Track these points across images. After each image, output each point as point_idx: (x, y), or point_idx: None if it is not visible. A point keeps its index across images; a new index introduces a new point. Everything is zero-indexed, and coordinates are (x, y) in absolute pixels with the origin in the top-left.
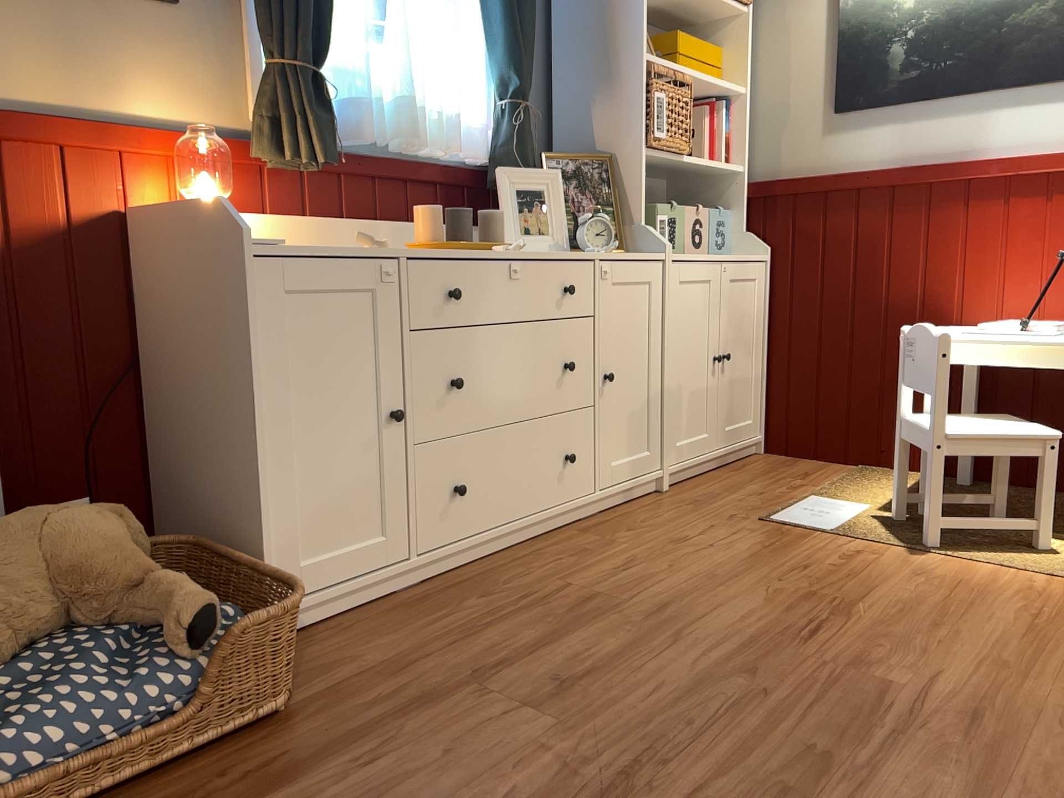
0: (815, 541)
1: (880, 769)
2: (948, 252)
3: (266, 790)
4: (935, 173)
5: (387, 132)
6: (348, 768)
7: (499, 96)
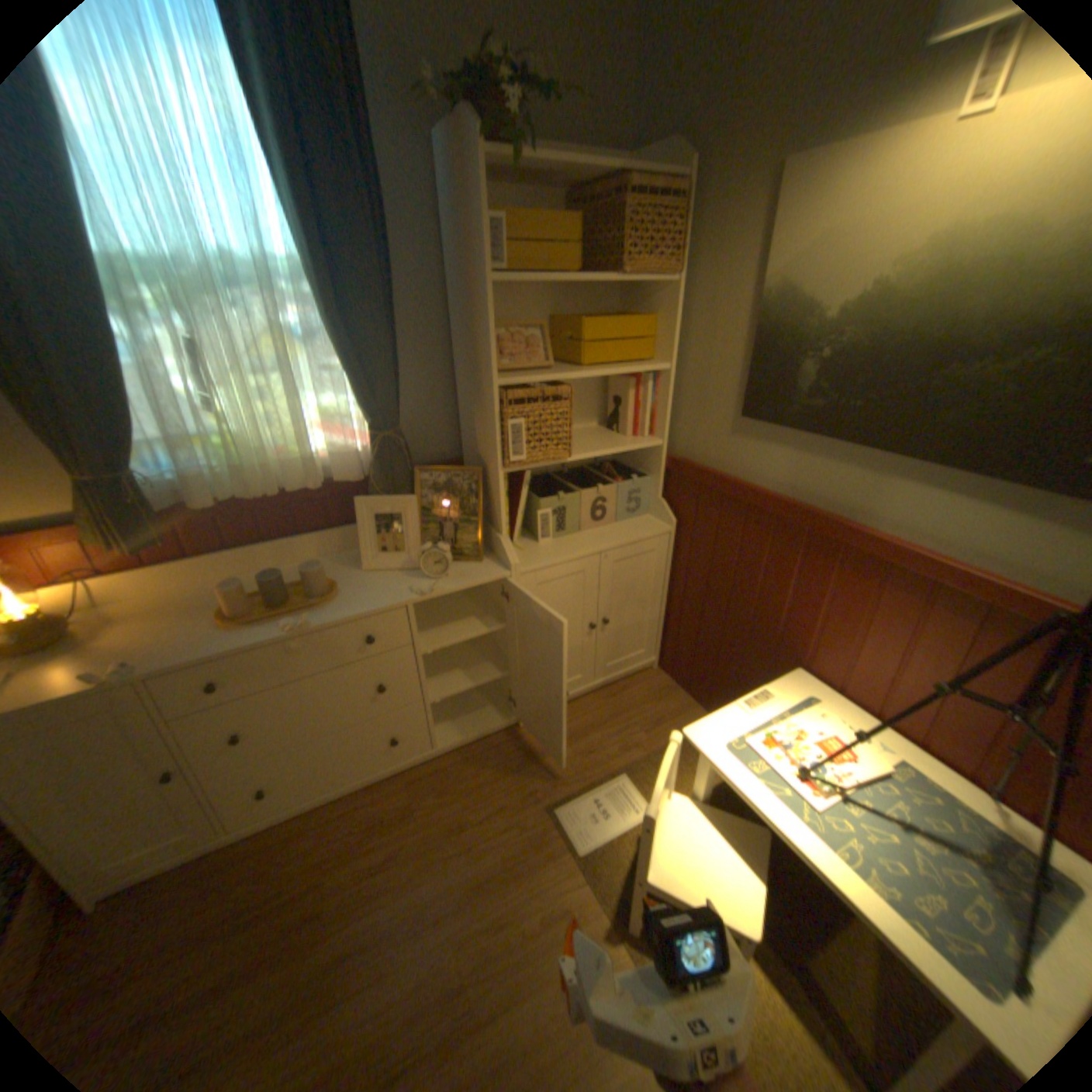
0: (552, 875)
1: None
2: (816, 604)
3: None
4: (818, 524)
5: (239, 485)
6: None
7: (367, 423)
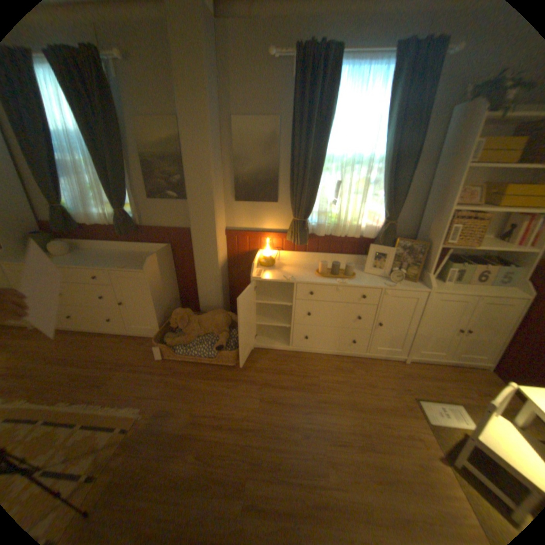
0: (416, 423)
1: (283, 485)
2: None
3: (216, 380)
4: None
5: (333, 231)
6: (227, 386)
7: (384, 217)
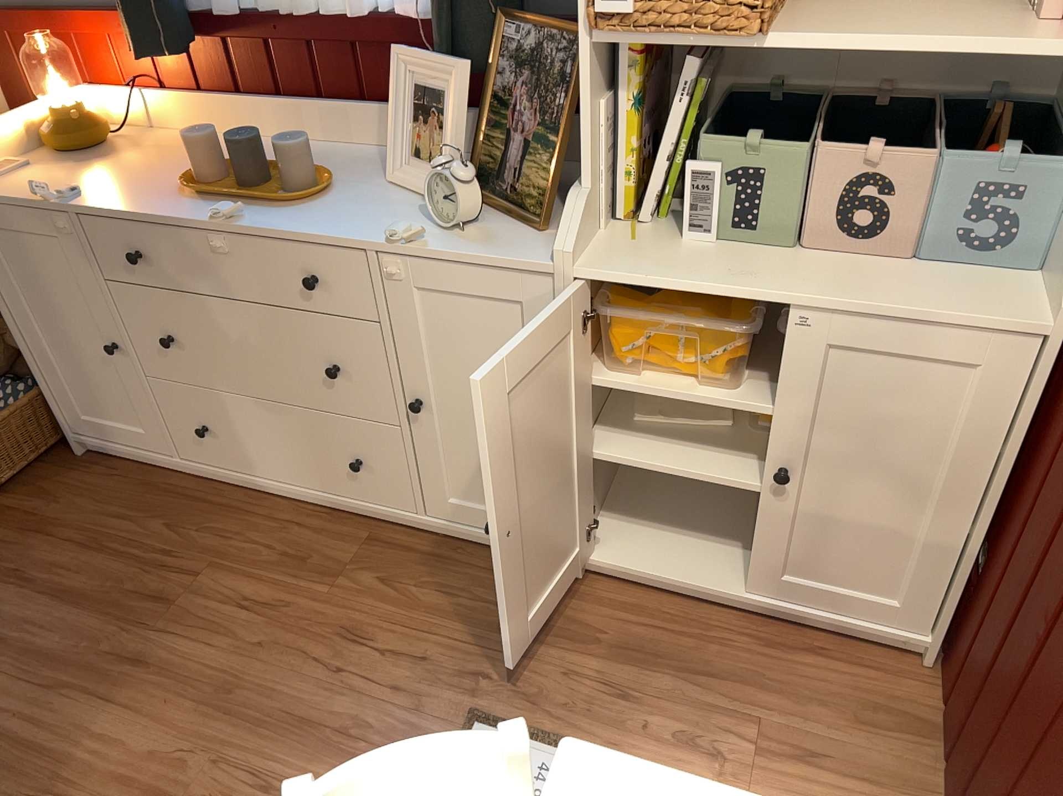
0: None
1: None
2: None
3: None
4: None
5: None
6: None
7: None
